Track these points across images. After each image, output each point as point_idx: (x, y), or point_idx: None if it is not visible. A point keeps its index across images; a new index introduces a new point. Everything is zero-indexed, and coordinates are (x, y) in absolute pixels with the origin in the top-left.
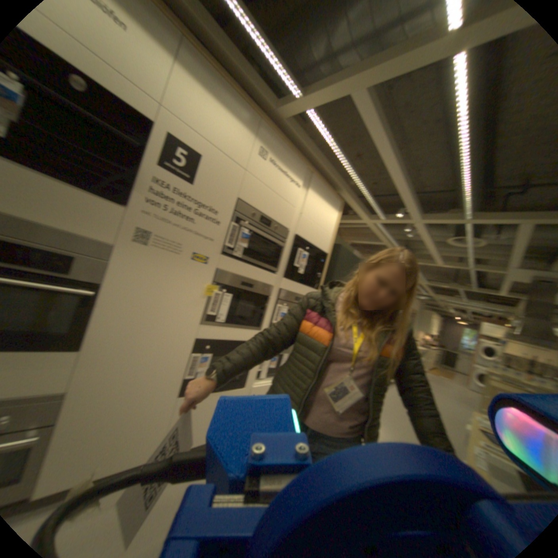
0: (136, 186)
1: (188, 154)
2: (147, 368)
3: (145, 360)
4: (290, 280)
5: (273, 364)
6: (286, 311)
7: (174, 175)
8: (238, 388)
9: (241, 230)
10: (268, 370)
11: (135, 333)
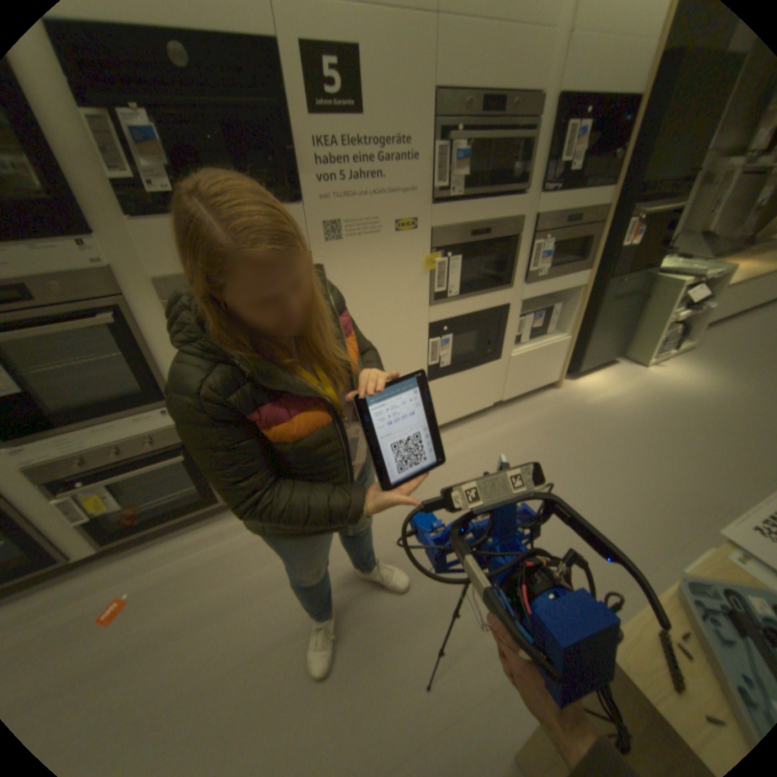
0: (302, 166)
1: (340, 59)
2: (390, 363)
3: (386, 357)
4: (557, 191)
5: (538, 323)
6: (554, 246)
7: (336, 115)
8: (493, 360)
9: (455, 146)
10: (531, 331)
11: (367, 336)
